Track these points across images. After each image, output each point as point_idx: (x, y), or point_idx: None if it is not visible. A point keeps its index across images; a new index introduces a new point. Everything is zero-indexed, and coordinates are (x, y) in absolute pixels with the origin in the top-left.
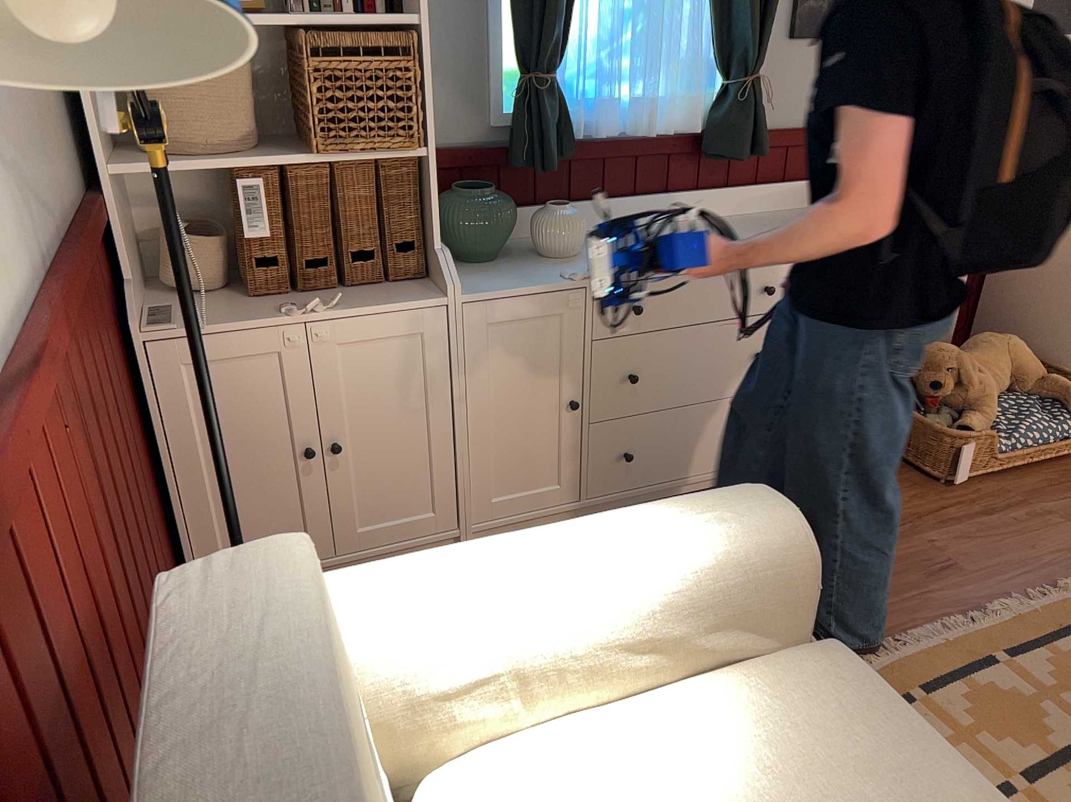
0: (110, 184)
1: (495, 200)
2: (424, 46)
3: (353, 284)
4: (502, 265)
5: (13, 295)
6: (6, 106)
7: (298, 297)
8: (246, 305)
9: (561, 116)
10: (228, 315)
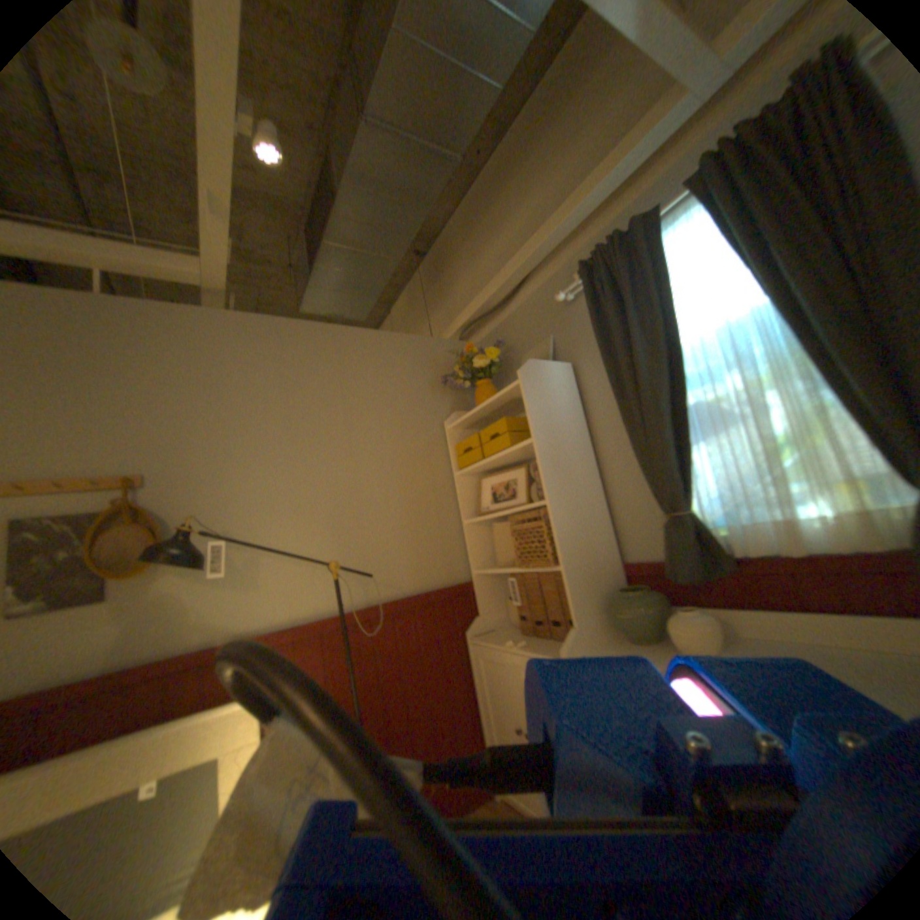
0: (476, 575)
1: (632, 600)
2: (553, 511)
3: (558, 638)
4: (644, 649)
5: (333, 610)
6: (379, 555)
7: (533, 638)
8: (514, 636)
9: (696, 539)
10: (500, 639)
